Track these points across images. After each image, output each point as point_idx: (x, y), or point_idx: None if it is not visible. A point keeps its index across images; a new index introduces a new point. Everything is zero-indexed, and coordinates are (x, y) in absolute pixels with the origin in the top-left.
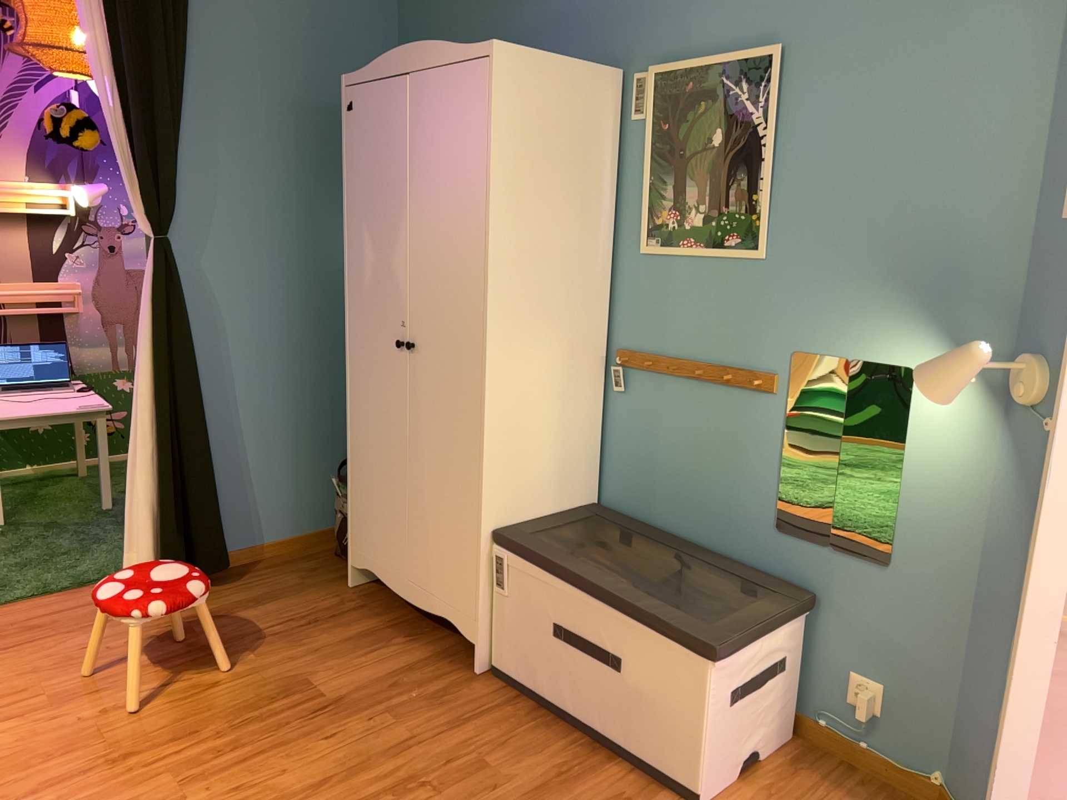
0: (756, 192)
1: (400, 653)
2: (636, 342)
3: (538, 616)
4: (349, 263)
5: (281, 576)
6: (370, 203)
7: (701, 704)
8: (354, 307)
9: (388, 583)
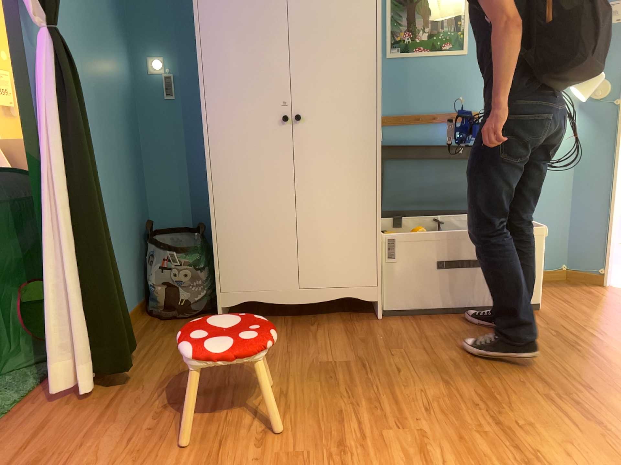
0: (459, 20)
1: (327, 332)
2: (386, 111)
3: (419, 264)
4: (205, 67)
5: (158, 341)
6: (234, 16)
7: (536, 259)
8: (216, 102)
9: (276, 300)
